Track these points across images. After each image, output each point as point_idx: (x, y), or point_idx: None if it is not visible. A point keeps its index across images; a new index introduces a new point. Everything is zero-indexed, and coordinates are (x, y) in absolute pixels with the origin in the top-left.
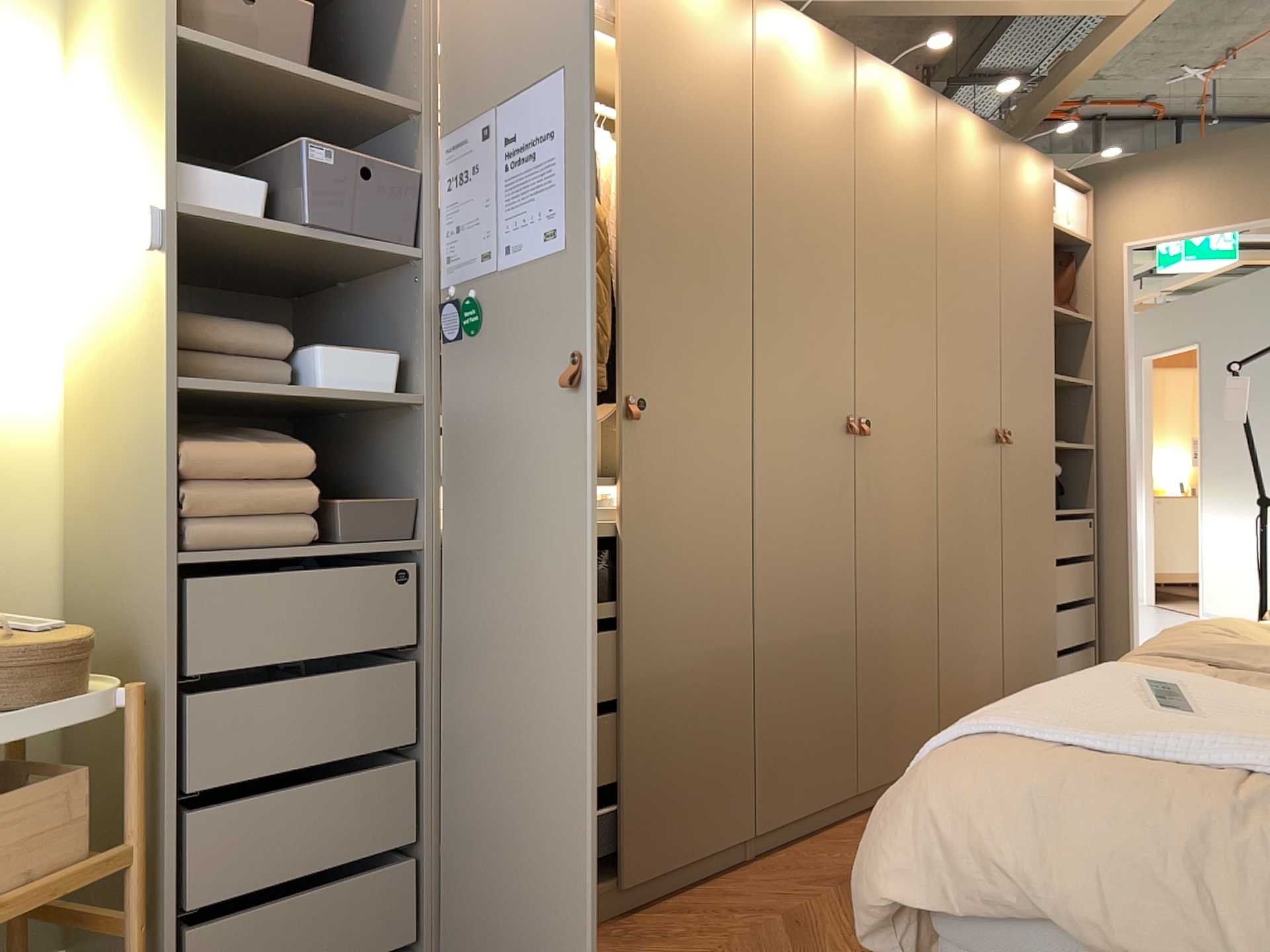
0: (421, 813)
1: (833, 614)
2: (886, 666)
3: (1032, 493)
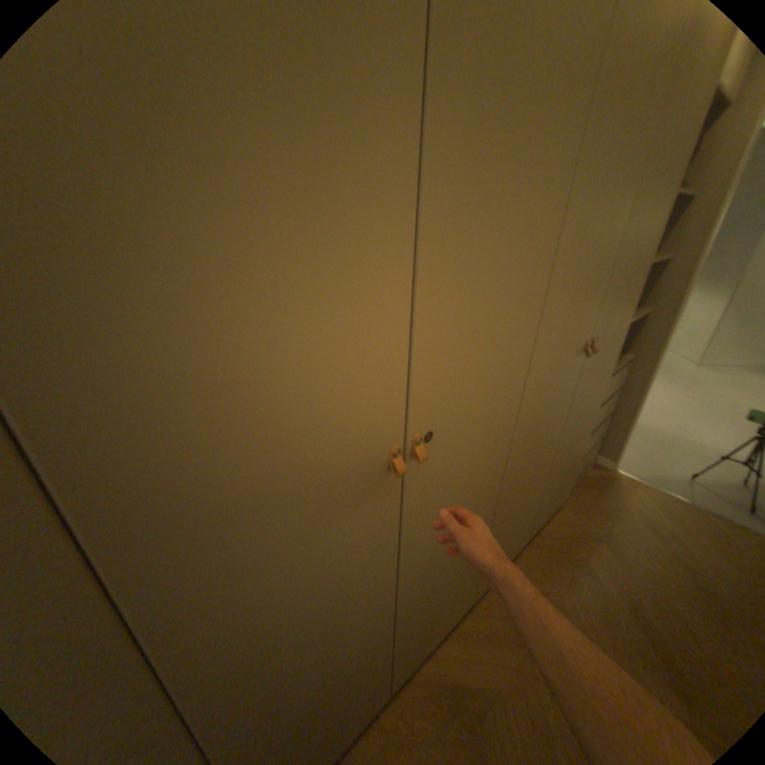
0: None
1: (377, 628)
2: (441, 599)
3: (606, 373)
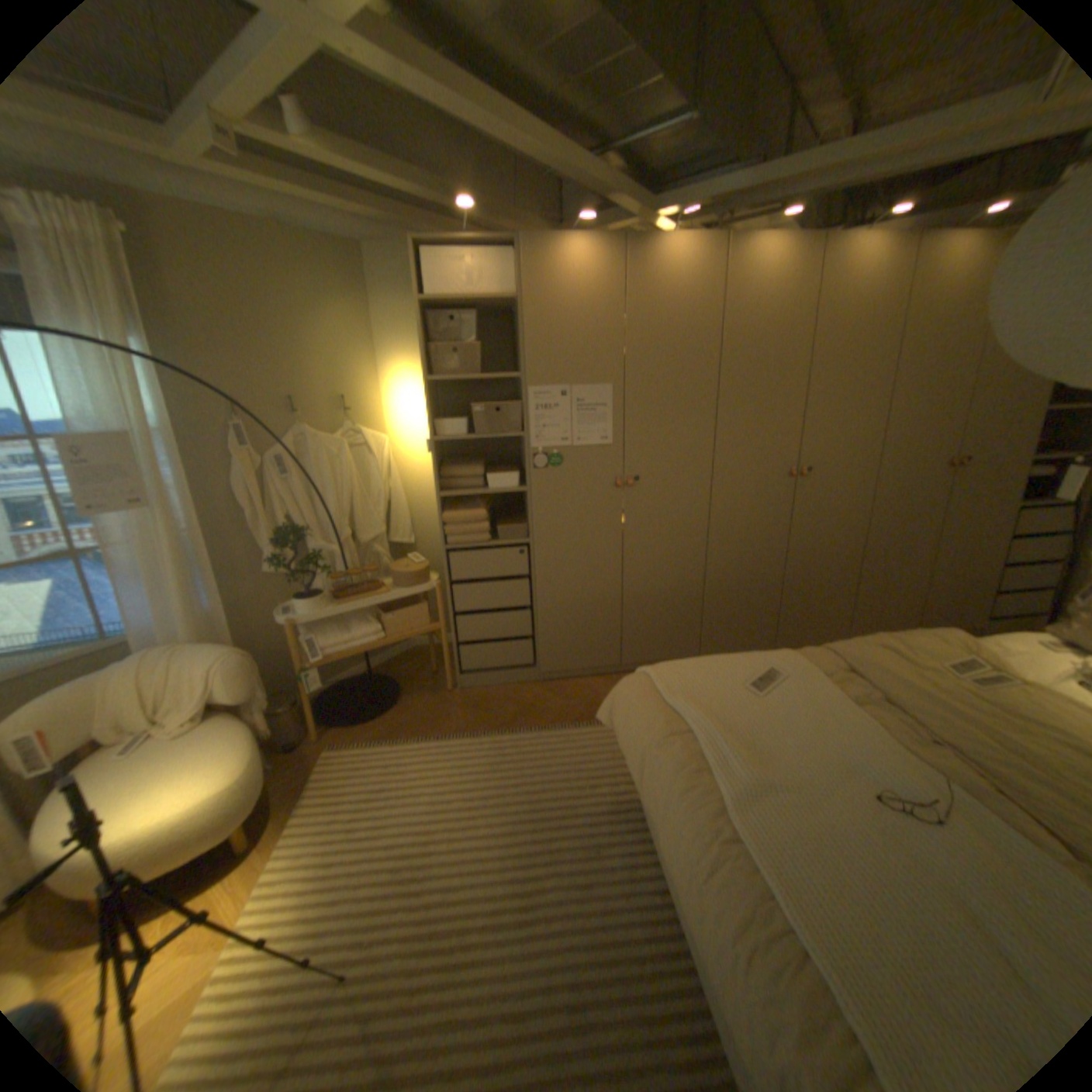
0: (536, 626)
1: (771, 568)
2: (814, 595)
3: (1004, 495)
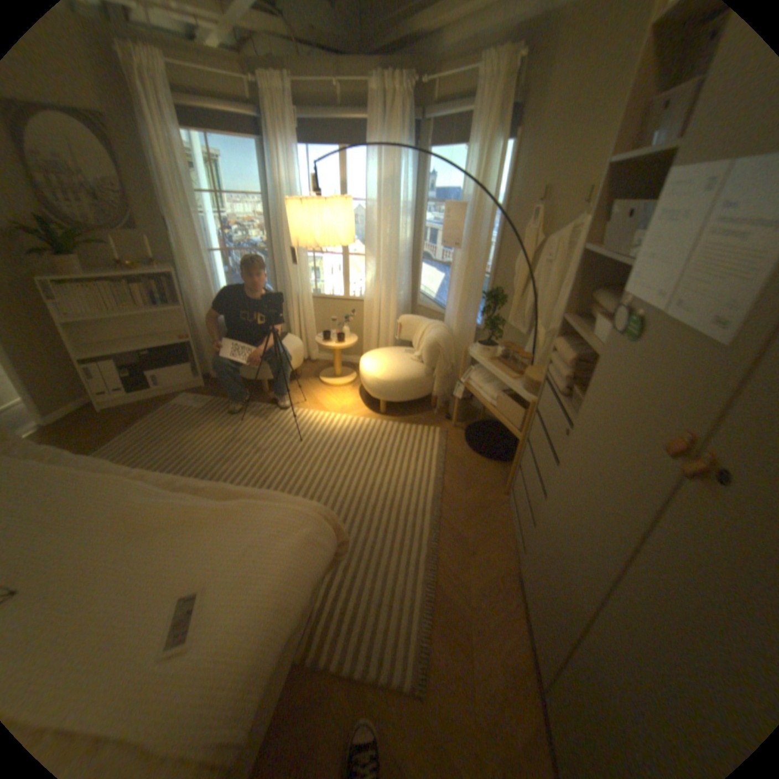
0: (538, 524)
1: None
2: None
3: None
